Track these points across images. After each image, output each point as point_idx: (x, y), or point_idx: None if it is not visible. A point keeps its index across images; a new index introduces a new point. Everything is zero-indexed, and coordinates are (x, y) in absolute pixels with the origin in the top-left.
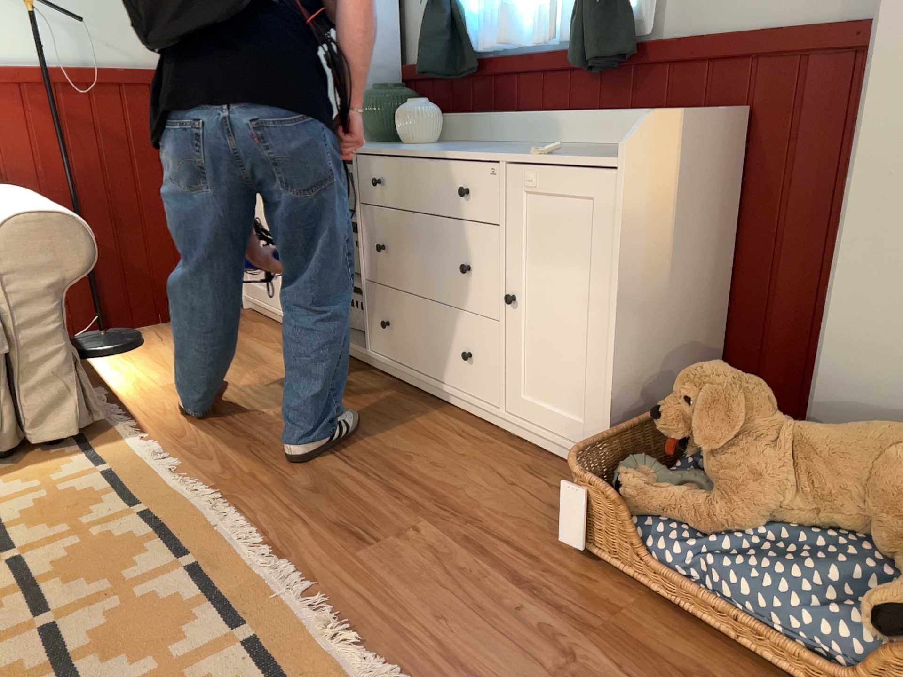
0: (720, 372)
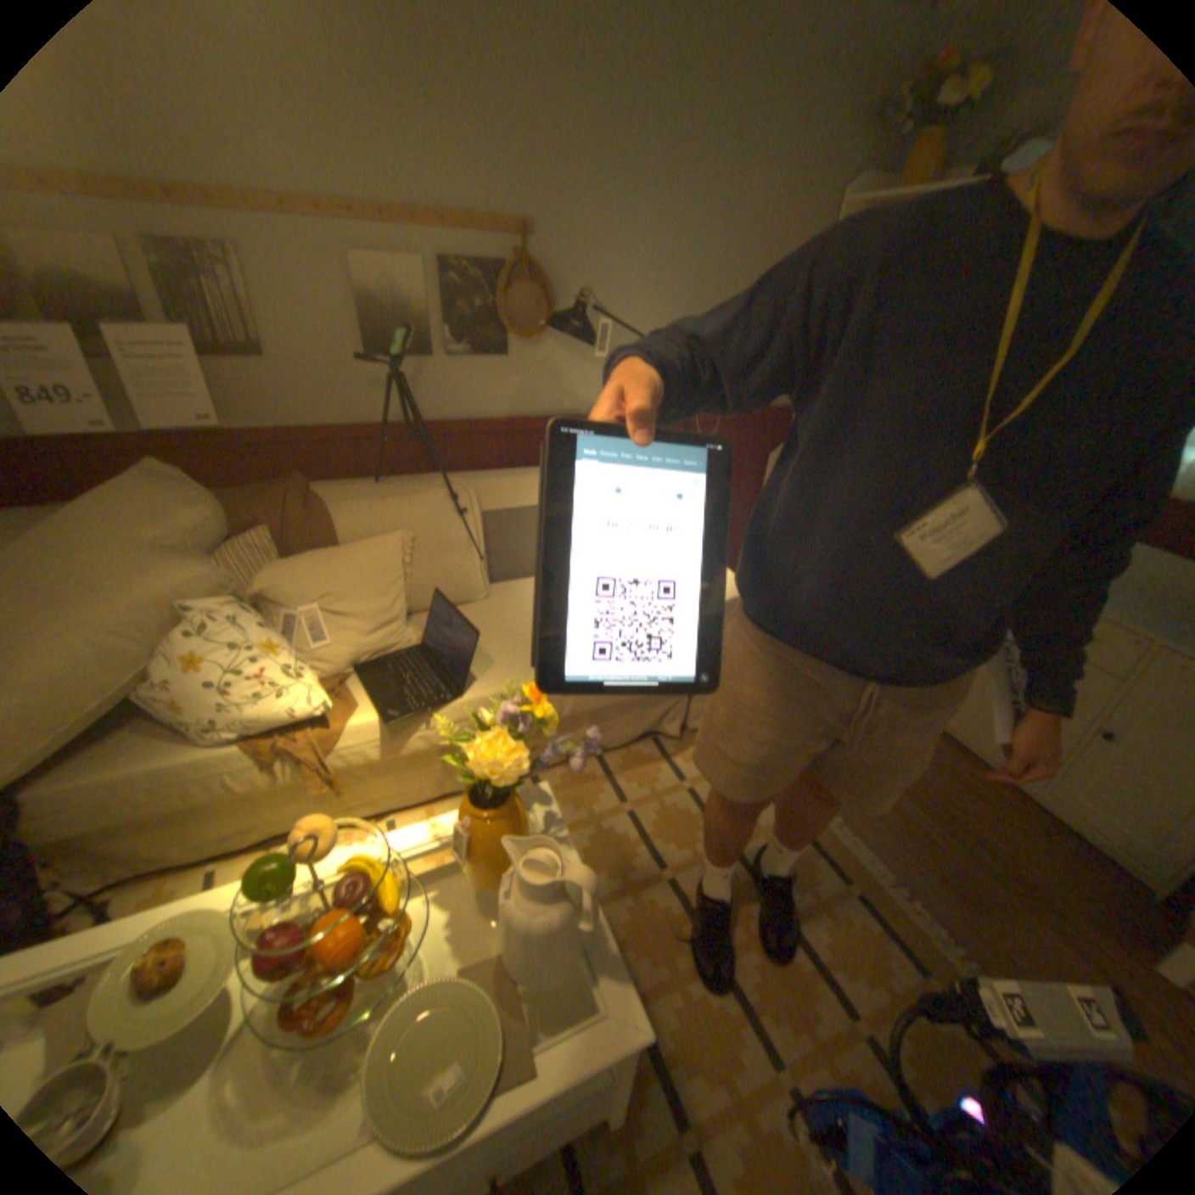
0: None
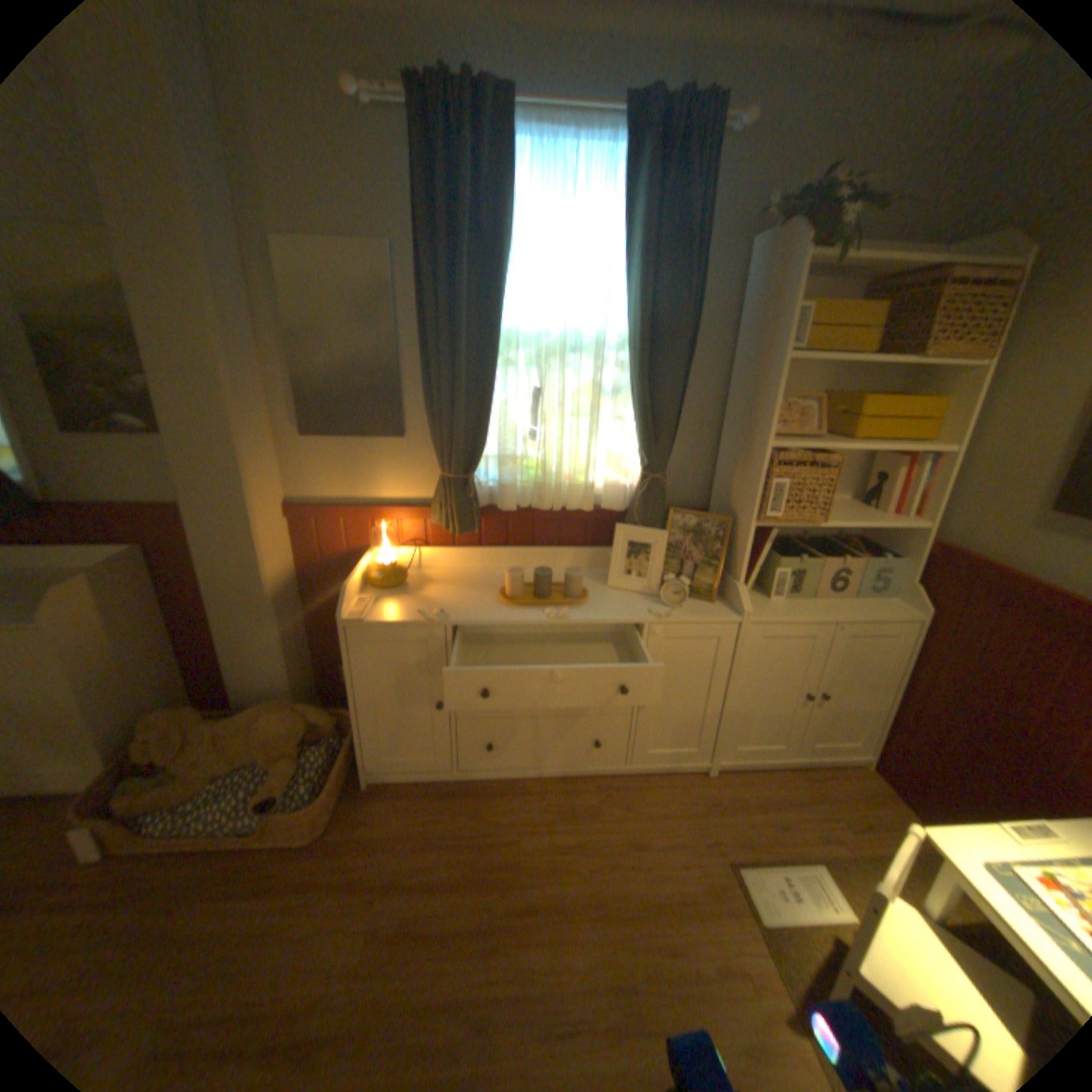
0: (162, 718)
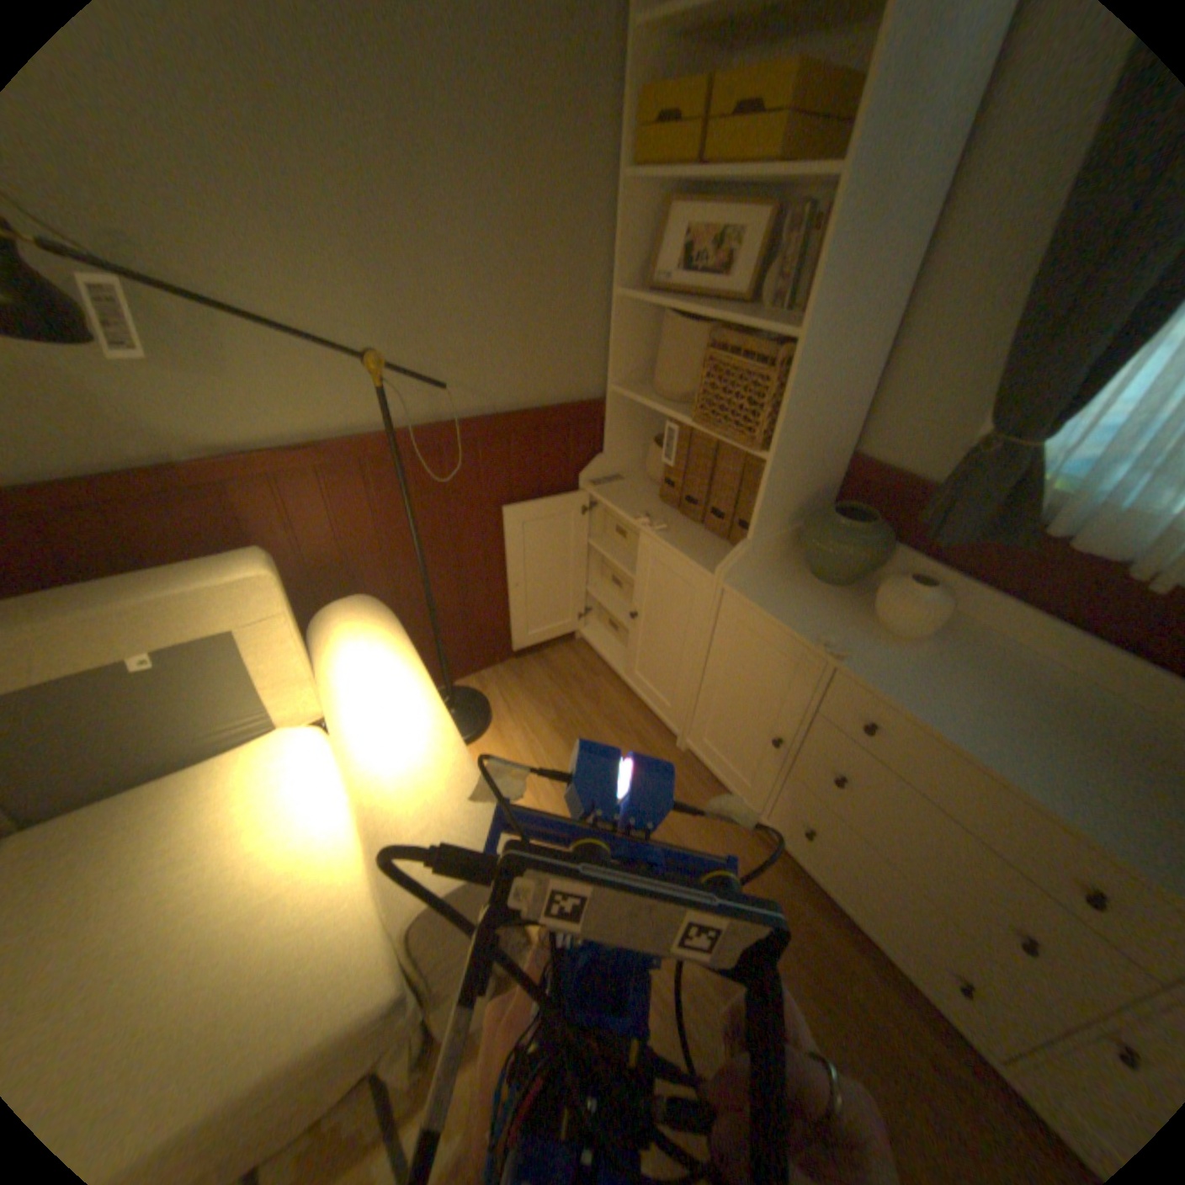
0: None
